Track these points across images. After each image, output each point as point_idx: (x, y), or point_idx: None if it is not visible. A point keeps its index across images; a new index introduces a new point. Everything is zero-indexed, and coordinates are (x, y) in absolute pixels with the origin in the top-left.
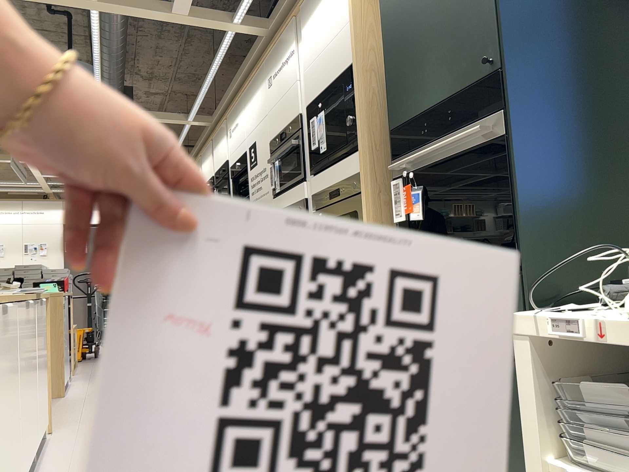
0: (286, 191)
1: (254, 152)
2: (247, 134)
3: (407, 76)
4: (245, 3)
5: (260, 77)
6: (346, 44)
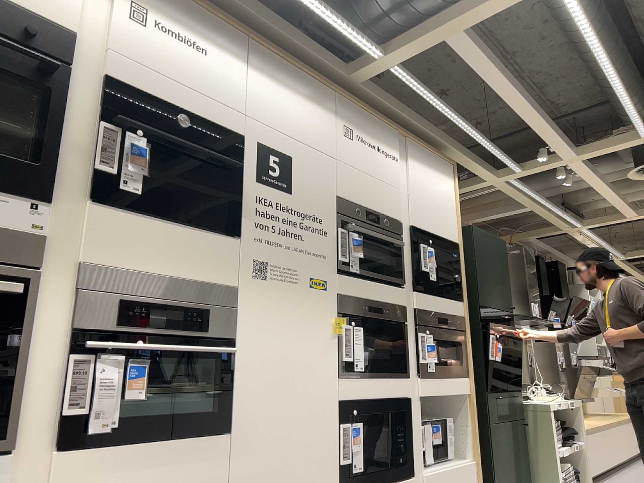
0: (362, 278)
1: (284, 170)
2: (259, 118)
3: (484, 282)
4: (417, 85)
5: (322, 96)
6: (451, 225)
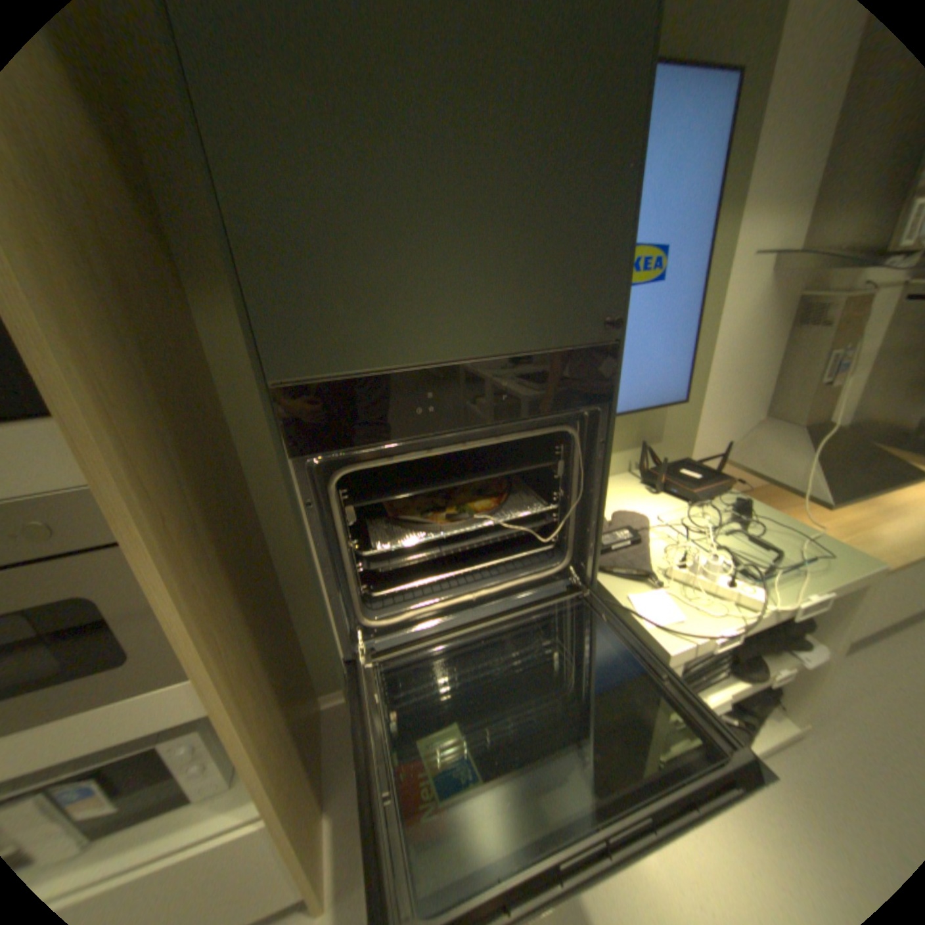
0: None
1: None
2: None
3: (327, 236)
4: None
5: None
6: None
